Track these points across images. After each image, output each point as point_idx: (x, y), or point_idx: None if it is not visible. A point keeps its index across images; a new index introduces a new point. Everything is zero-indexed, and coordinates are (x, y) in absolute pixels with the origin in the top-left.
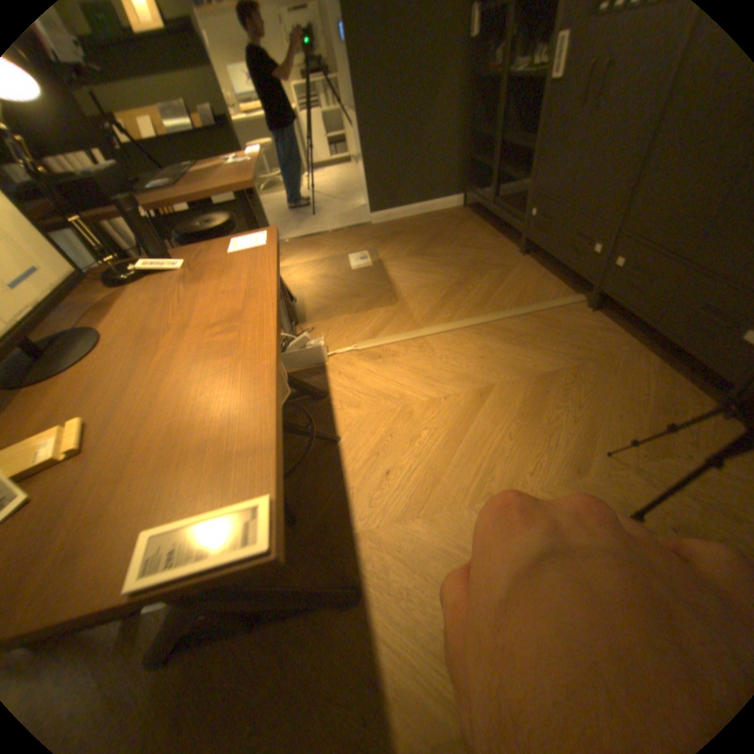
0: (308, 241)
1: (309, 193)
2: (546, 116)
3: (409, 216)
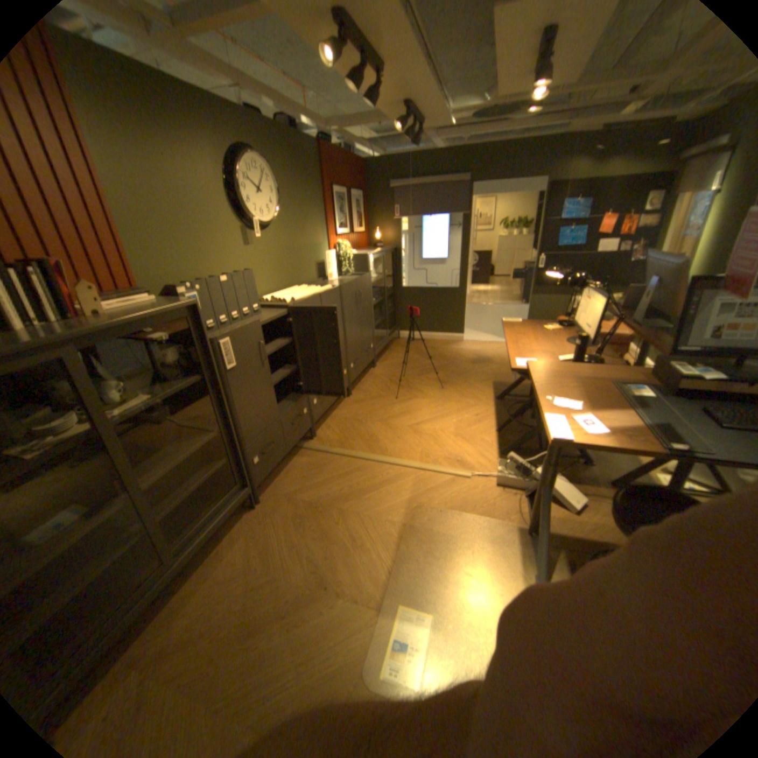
0: None
1: None
2: (234, 397)
3: None
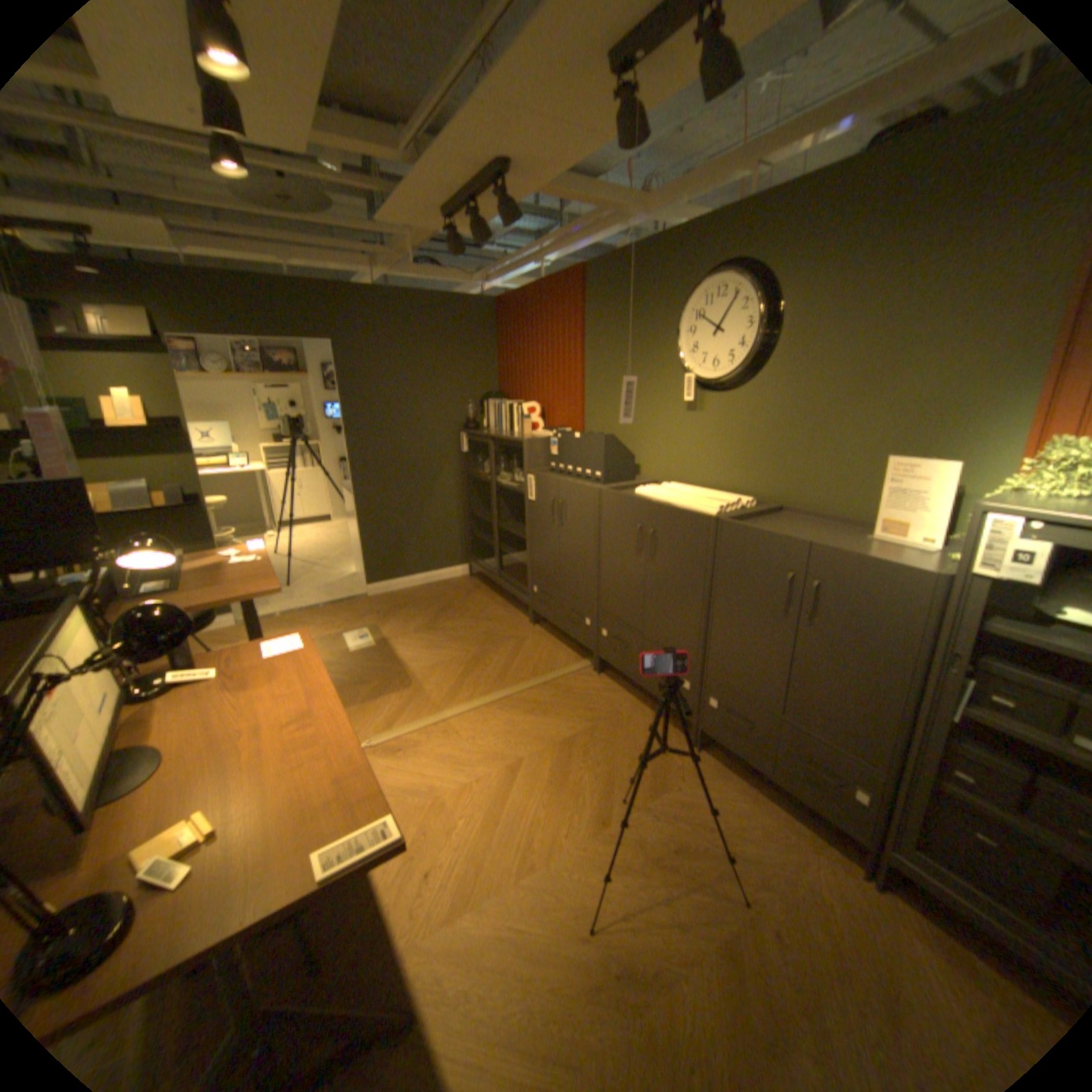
0: (287, 622)
1: (279, 560)
2: (530, 523)
3: (414, 589)
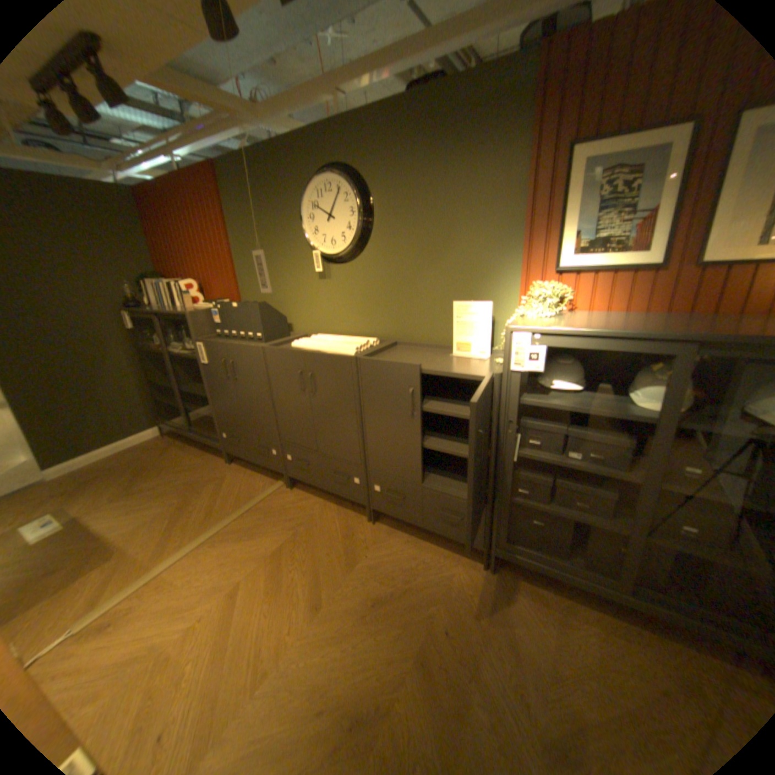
0: None
1: None
2: (207, 382)
3: (100, 460)
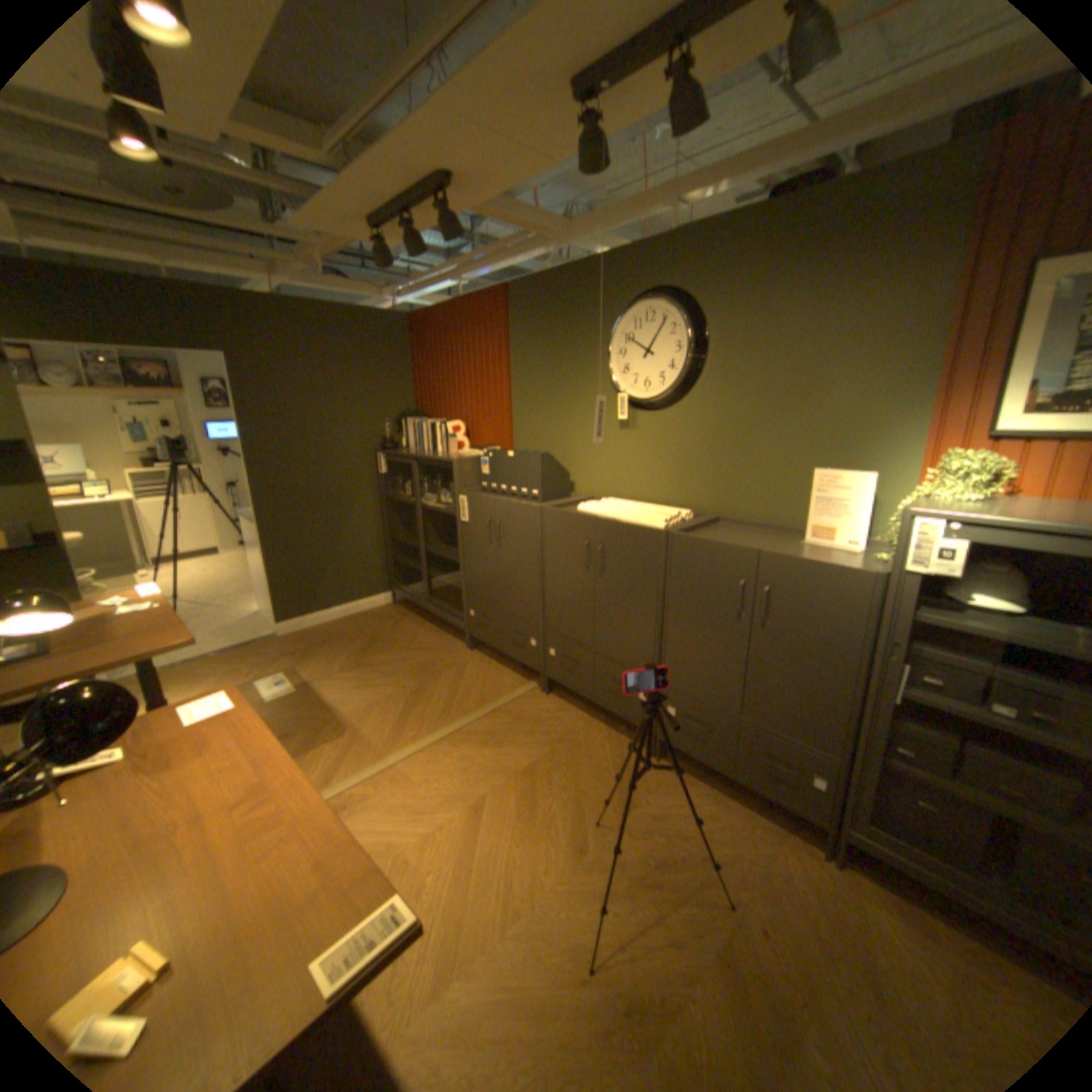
0: (179, 676)
1: None
2: (464, 545)
3: (331, 623)
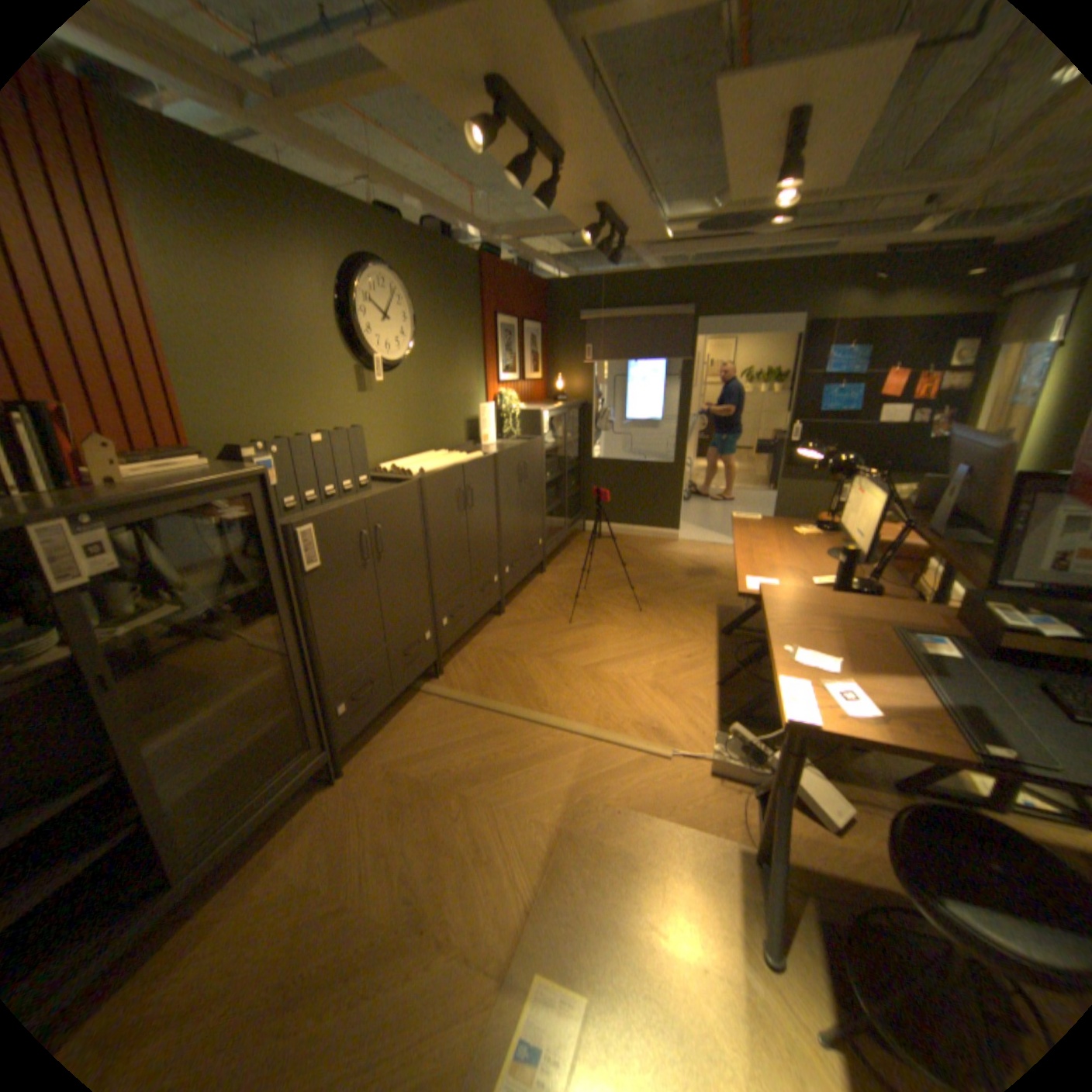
0: None
1: None
2: (312, 613)
3: None
